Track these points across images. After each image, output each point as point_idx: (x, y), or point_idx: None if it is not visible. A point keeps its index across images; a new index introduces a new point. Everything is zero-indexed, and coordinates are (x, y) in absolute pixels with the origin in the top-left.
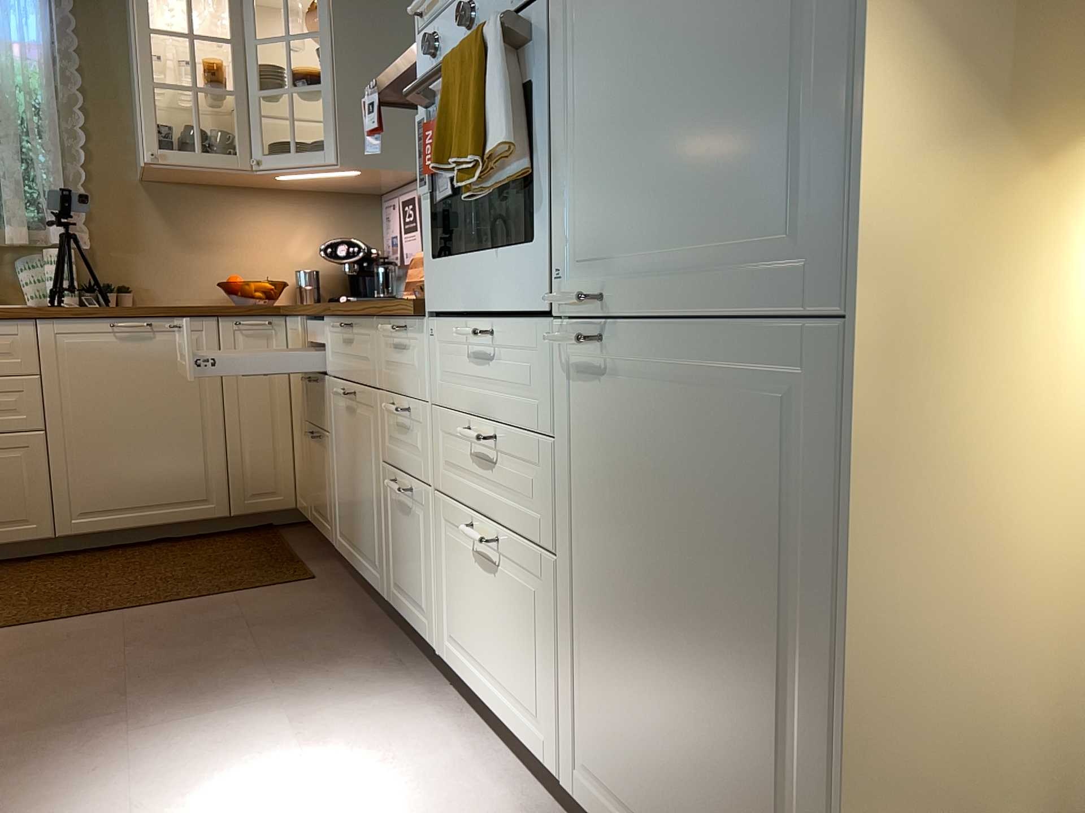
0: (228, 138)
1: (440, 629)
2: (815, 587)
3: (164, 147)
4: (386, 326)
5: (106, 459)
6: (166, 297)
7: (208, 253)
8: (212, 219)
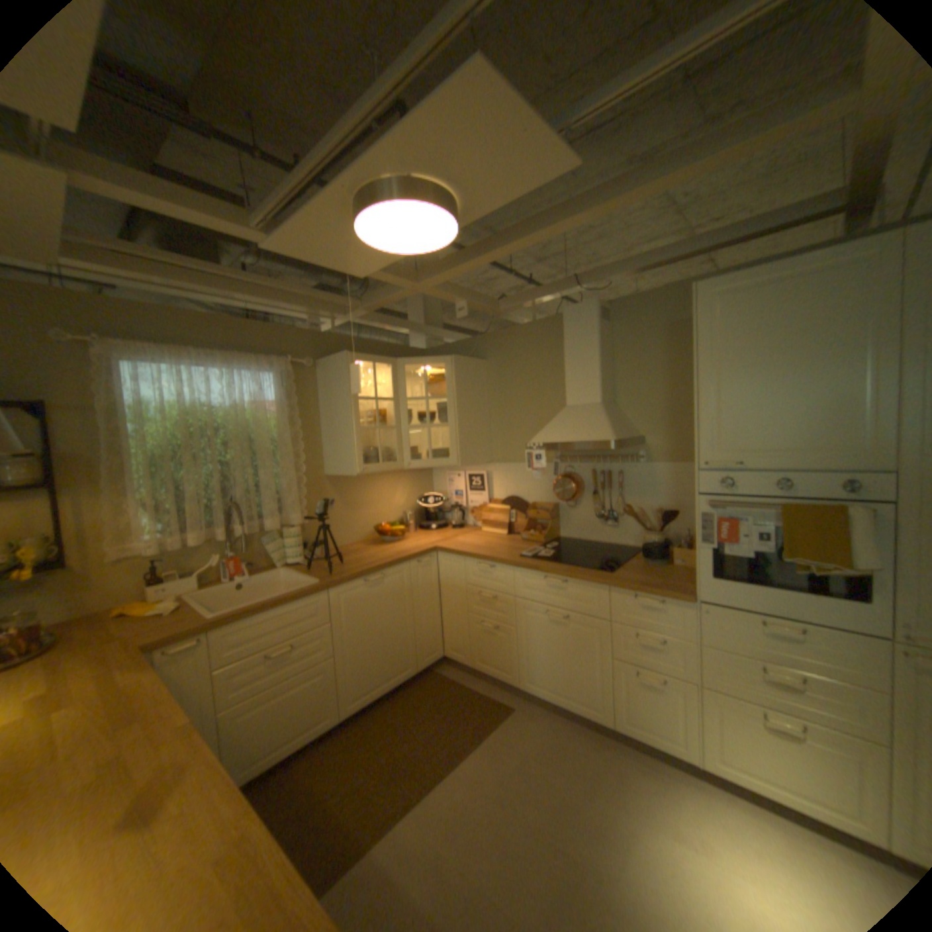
0: (388, 452)
1: (705, 755)
2: None
3: (362, 463)
4: (630, 594)
5: (364, 664)
6: (340, 542)
7: (359, 512)
8: (360, 492)
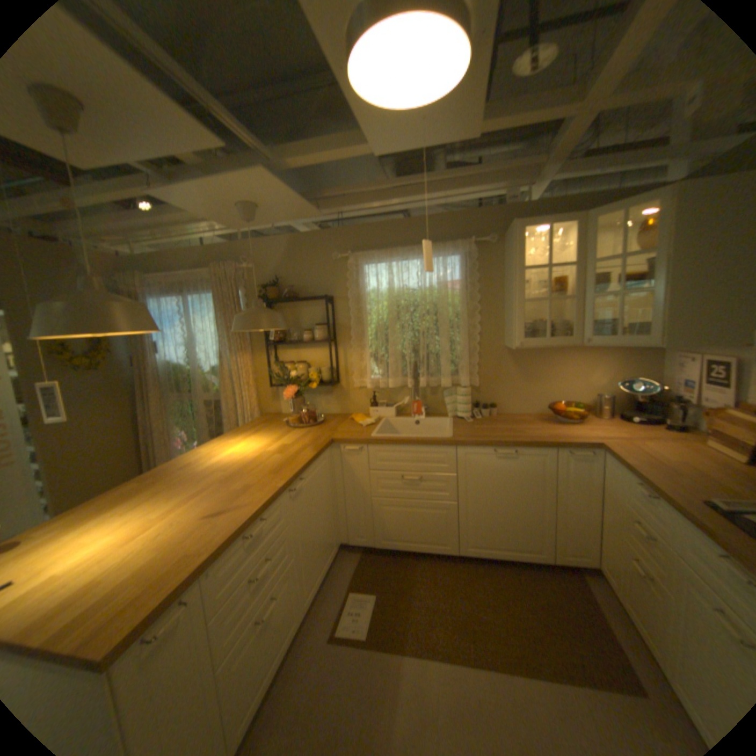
0: (566, 324)
1: None
2: None
3: (526, 335)
4: None
5: (486, 521)
6: (514, 409)
7: (539, 383)
8: (544, 364)
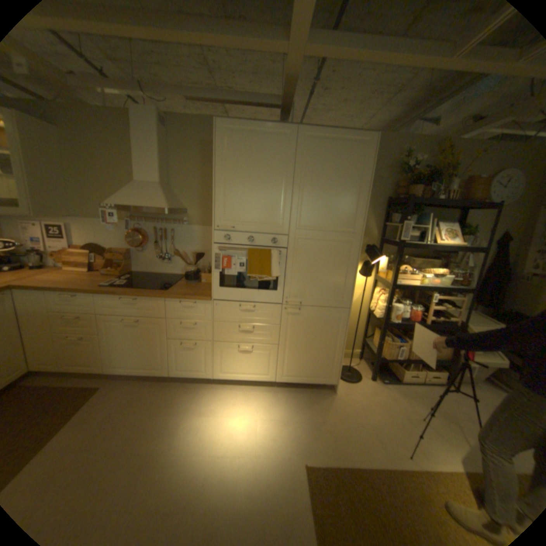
0: None
1: (213, 372)
2: (338, 335)
3: None
4: (177, 301)
5: None
6: None
7: None
8: None
